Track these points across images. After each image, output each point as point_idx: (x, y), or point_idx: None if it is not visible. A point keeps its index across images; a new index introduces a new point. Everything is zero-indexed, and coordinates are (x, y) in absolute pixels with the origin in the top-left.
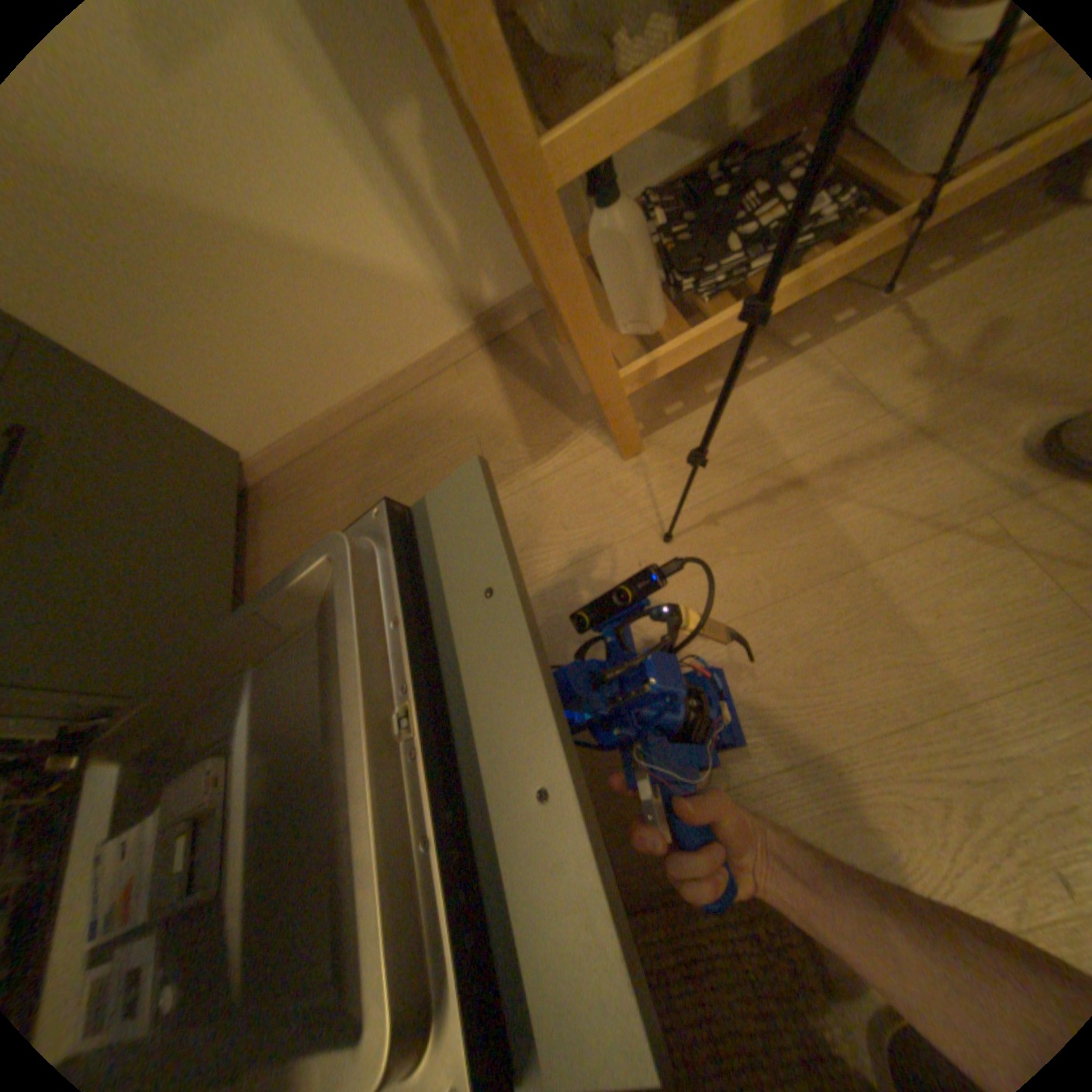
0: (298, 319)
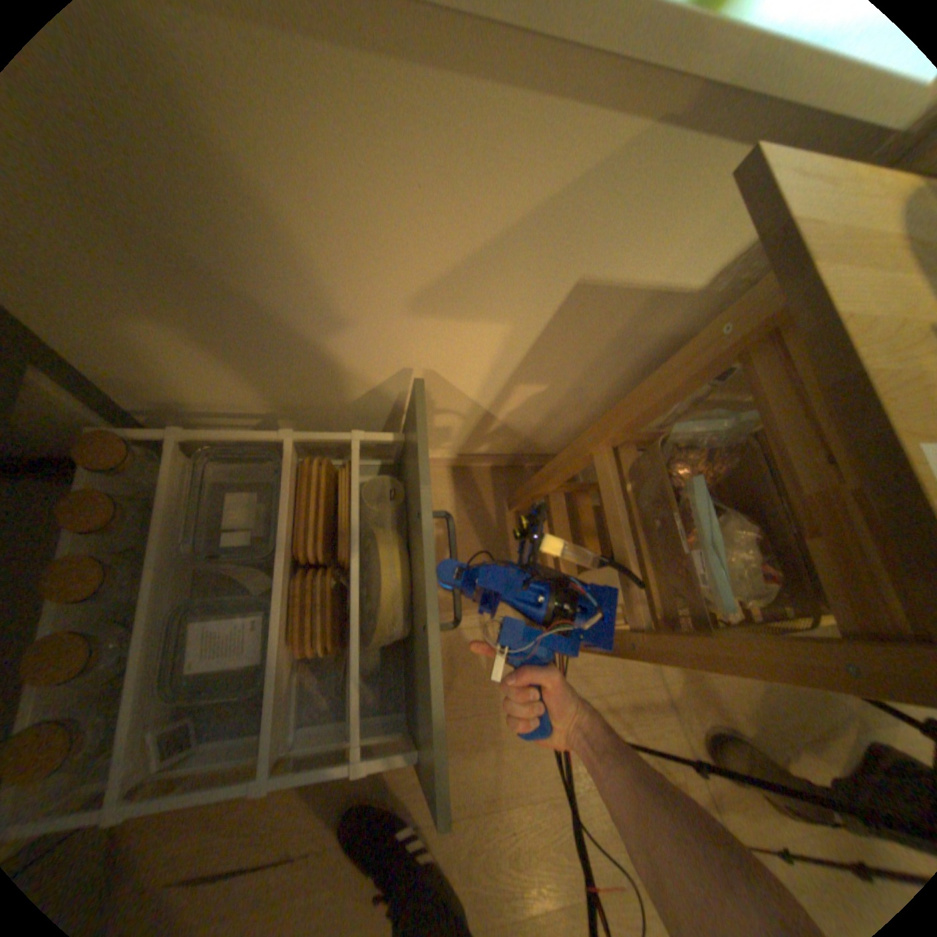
0: (339, 419)
